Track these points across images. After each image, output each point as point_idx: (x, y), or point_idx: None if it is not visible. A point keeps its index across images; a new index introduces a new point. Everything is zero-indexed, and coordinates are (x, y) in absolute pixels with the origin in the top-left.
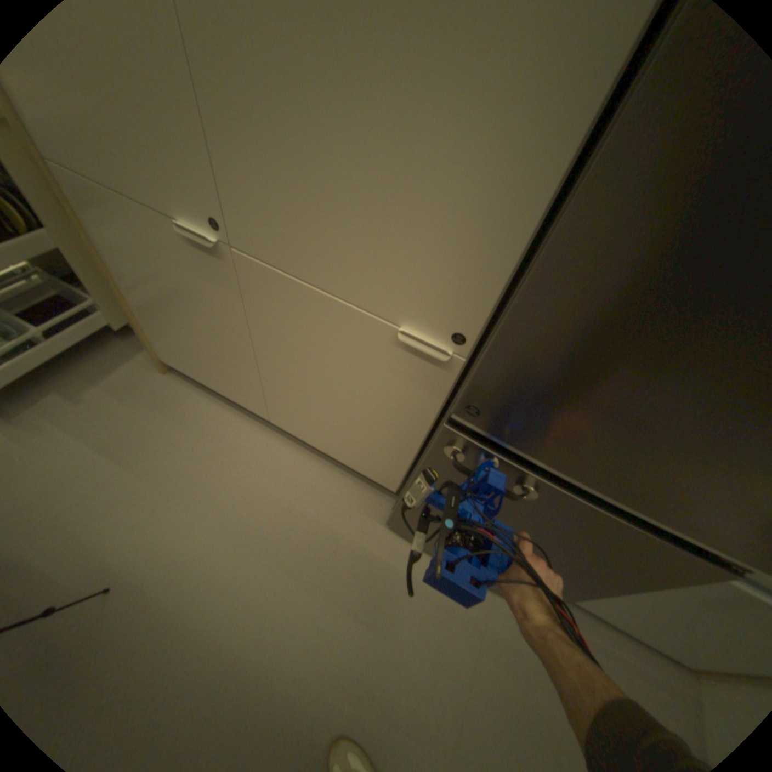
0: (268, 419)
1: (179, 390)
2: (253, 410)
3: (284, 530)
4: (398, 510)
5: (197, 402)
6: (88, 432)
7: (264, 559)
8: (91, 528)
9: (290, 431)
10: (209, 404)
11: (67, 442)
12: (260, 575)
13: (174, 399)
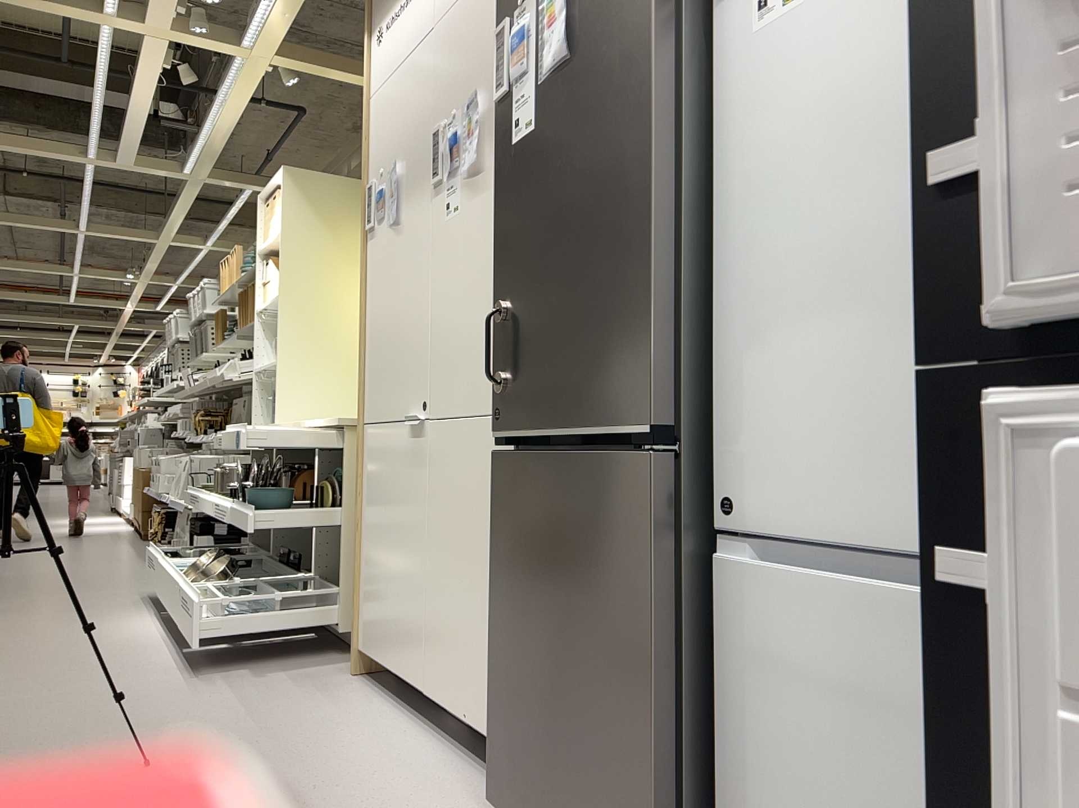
0: (423, 688)
1: (357, 686)
2: (414, 681)
3: (353, 788)
4: (504, 751)
5: (366, 696)
6: (247, 692)
7: (305, 797)
8: (181, 737)
9: (438, 698)
10: (377, 699)
11: (225, 693)
12: (287, 806)
13: (345, 690)
